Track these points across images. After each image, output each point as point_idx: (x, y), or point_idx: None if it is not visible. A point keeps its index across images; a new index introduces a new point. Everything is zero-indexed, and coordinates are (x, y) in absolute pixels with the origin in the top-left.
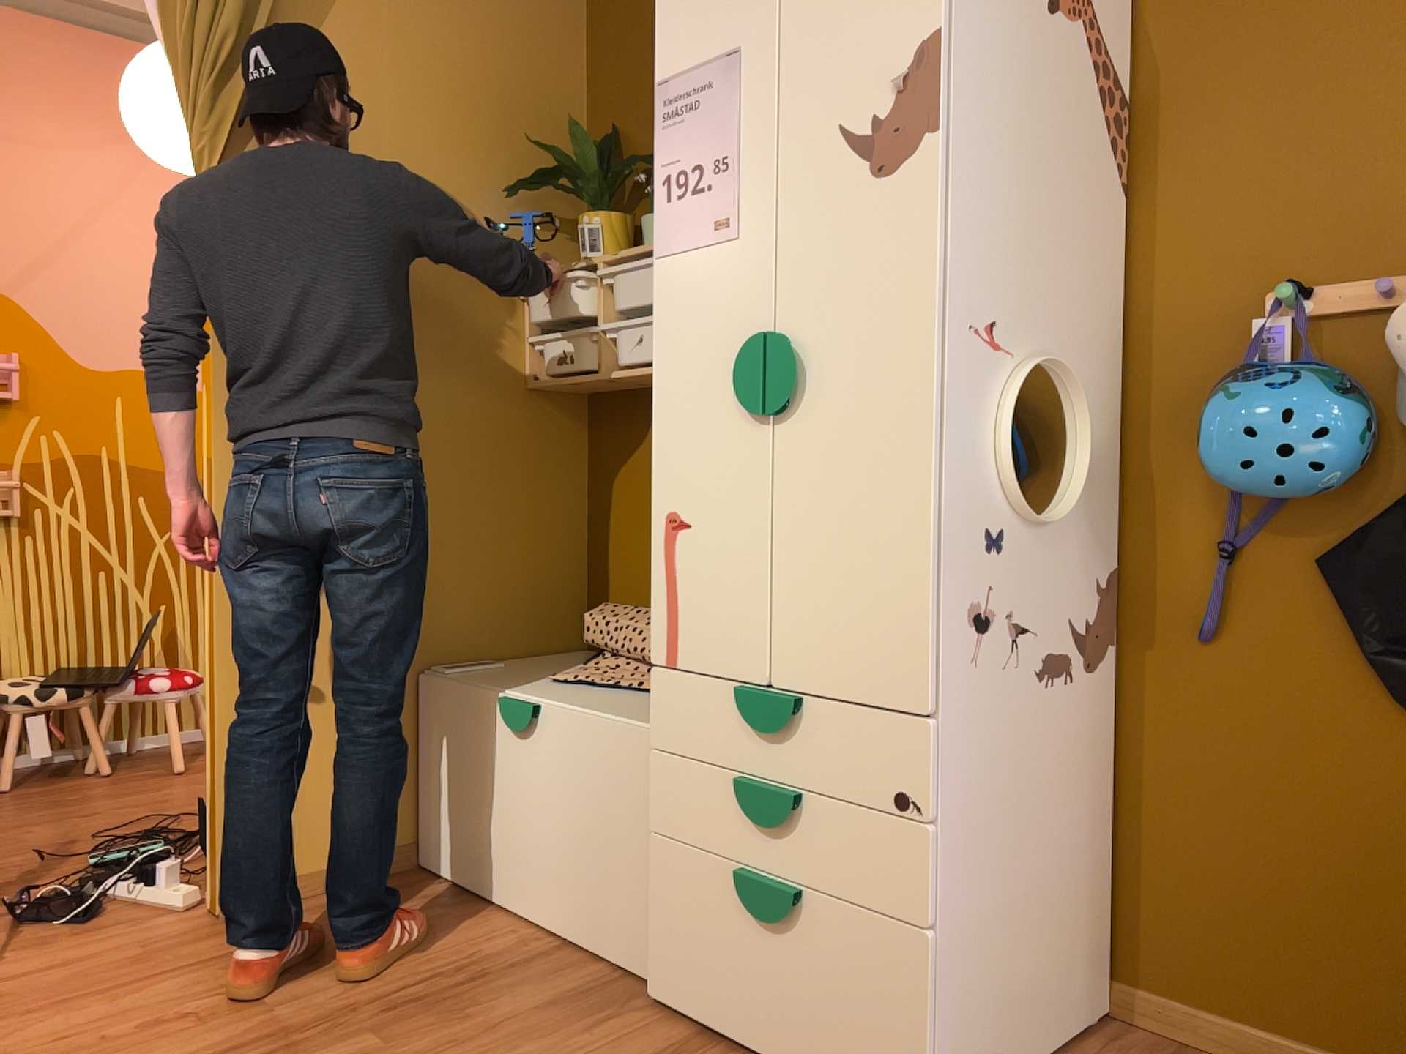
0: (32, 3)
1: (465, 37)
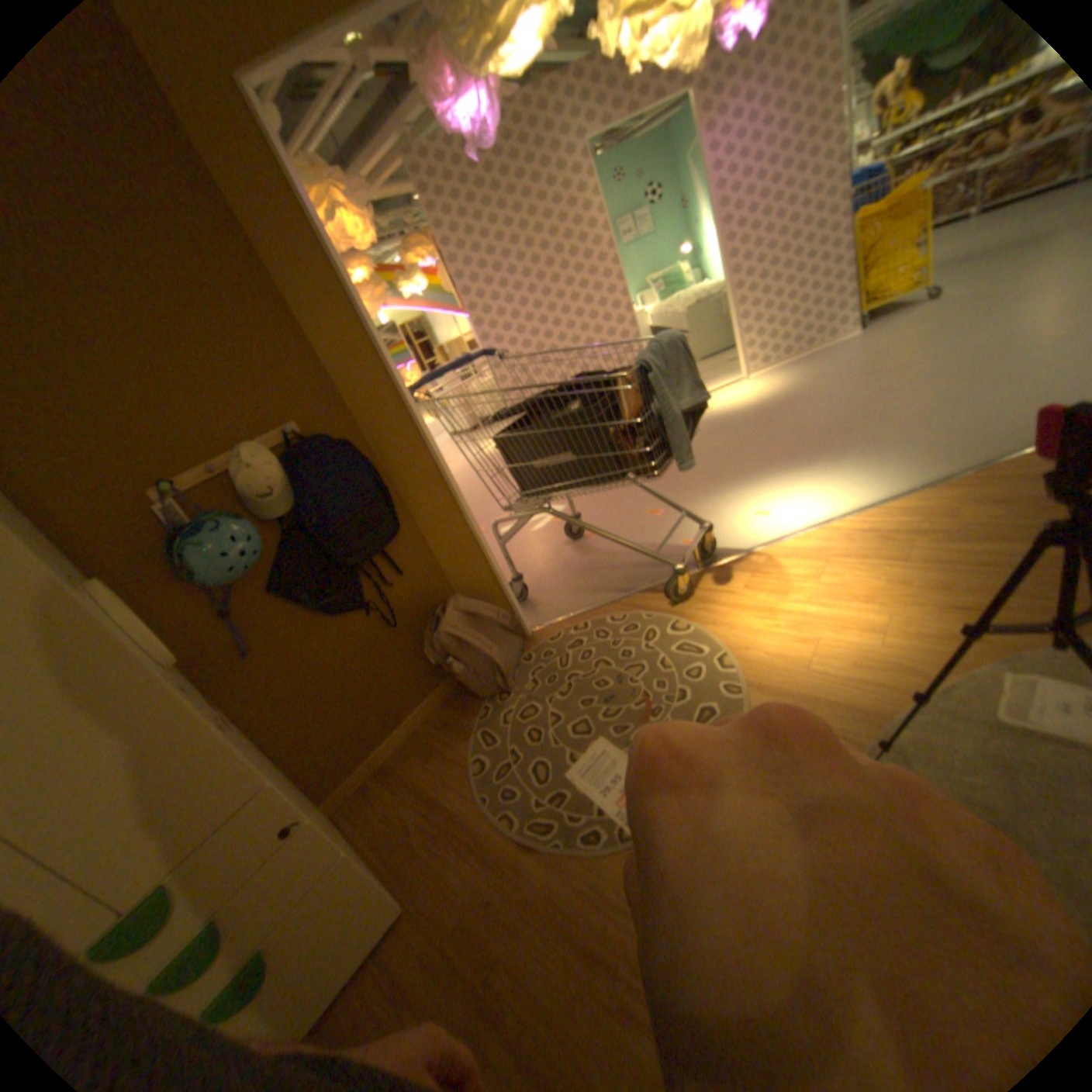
0: None
1: None
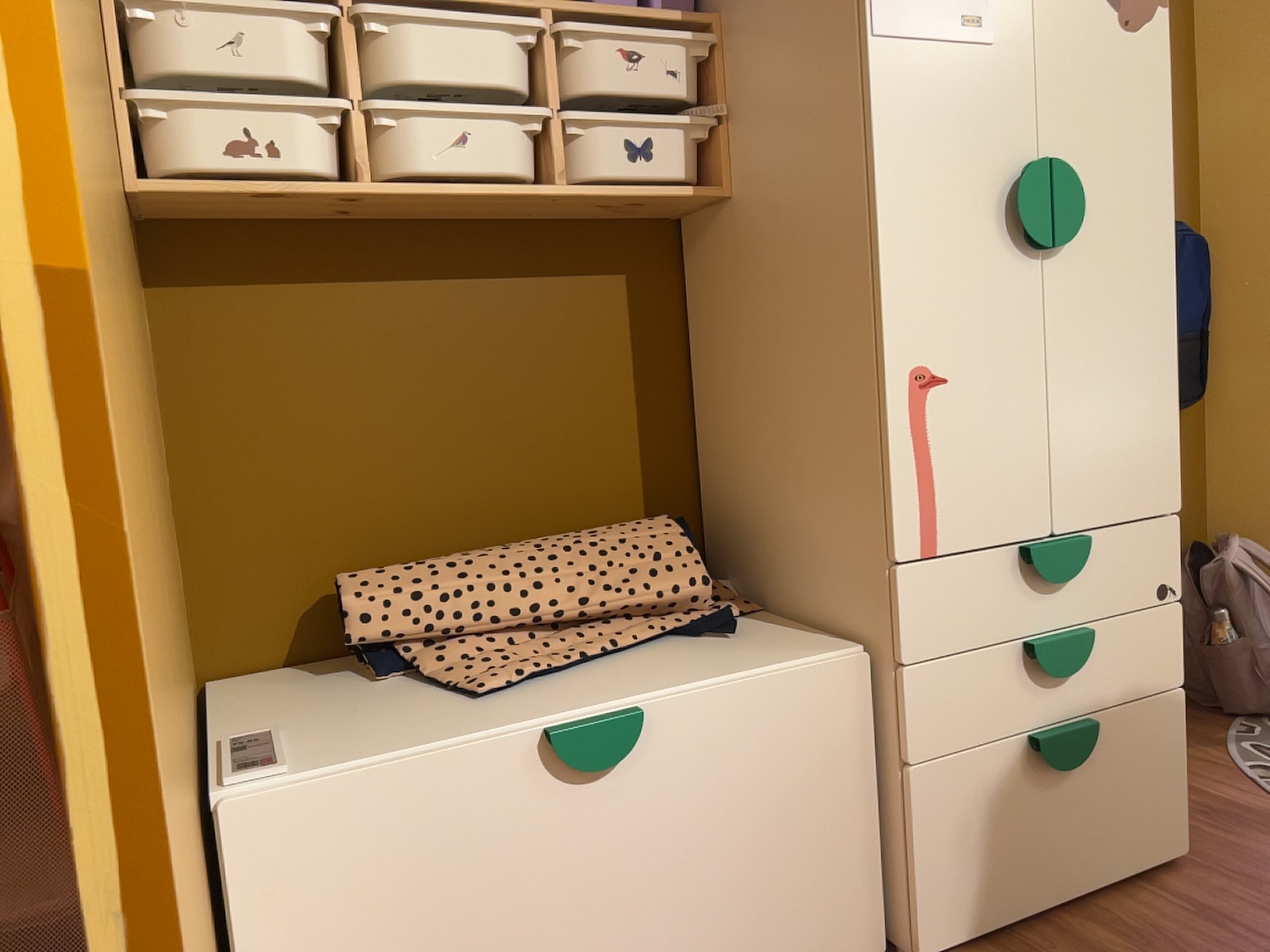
0: None
1: None
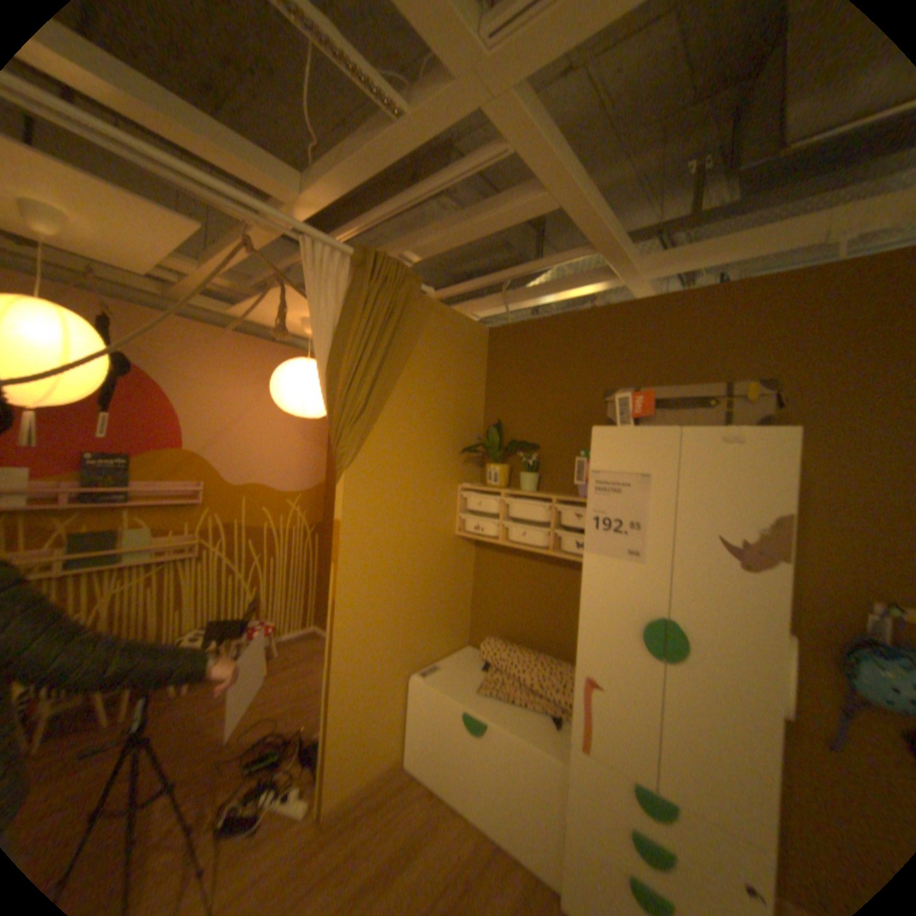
0: (215, 318)
1: (444, 383)
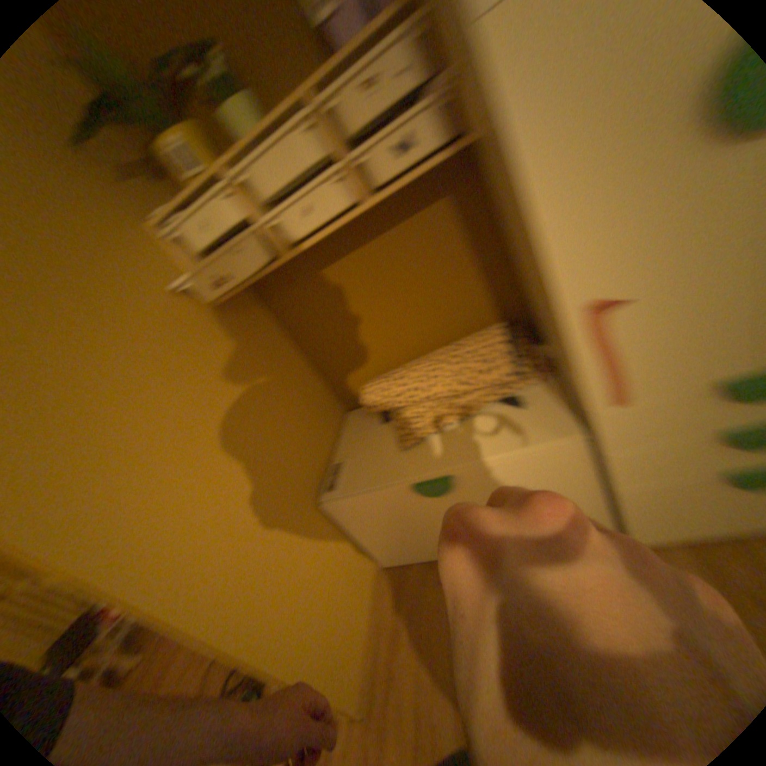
0: None
1: None
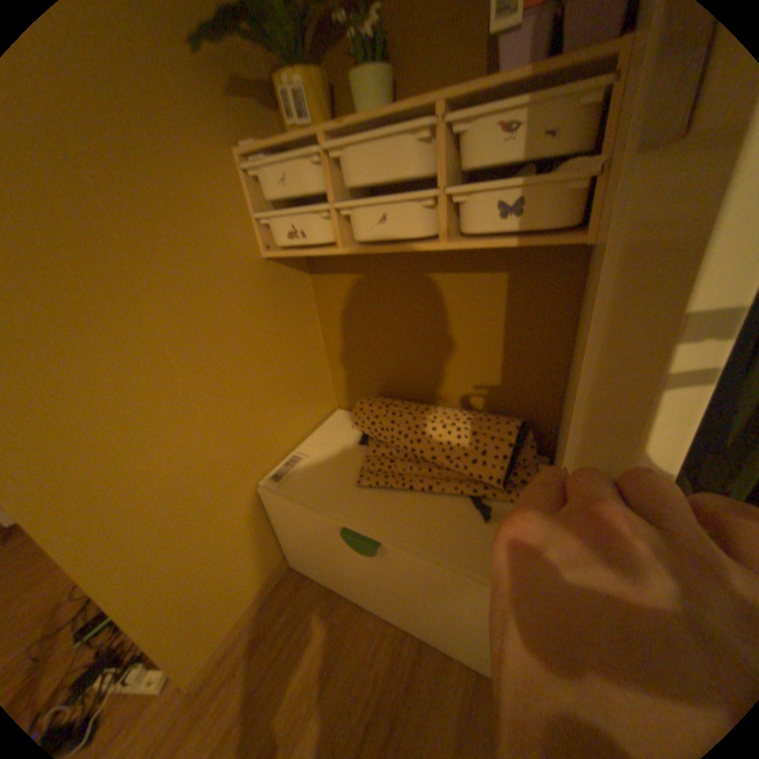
0: None
1: None
